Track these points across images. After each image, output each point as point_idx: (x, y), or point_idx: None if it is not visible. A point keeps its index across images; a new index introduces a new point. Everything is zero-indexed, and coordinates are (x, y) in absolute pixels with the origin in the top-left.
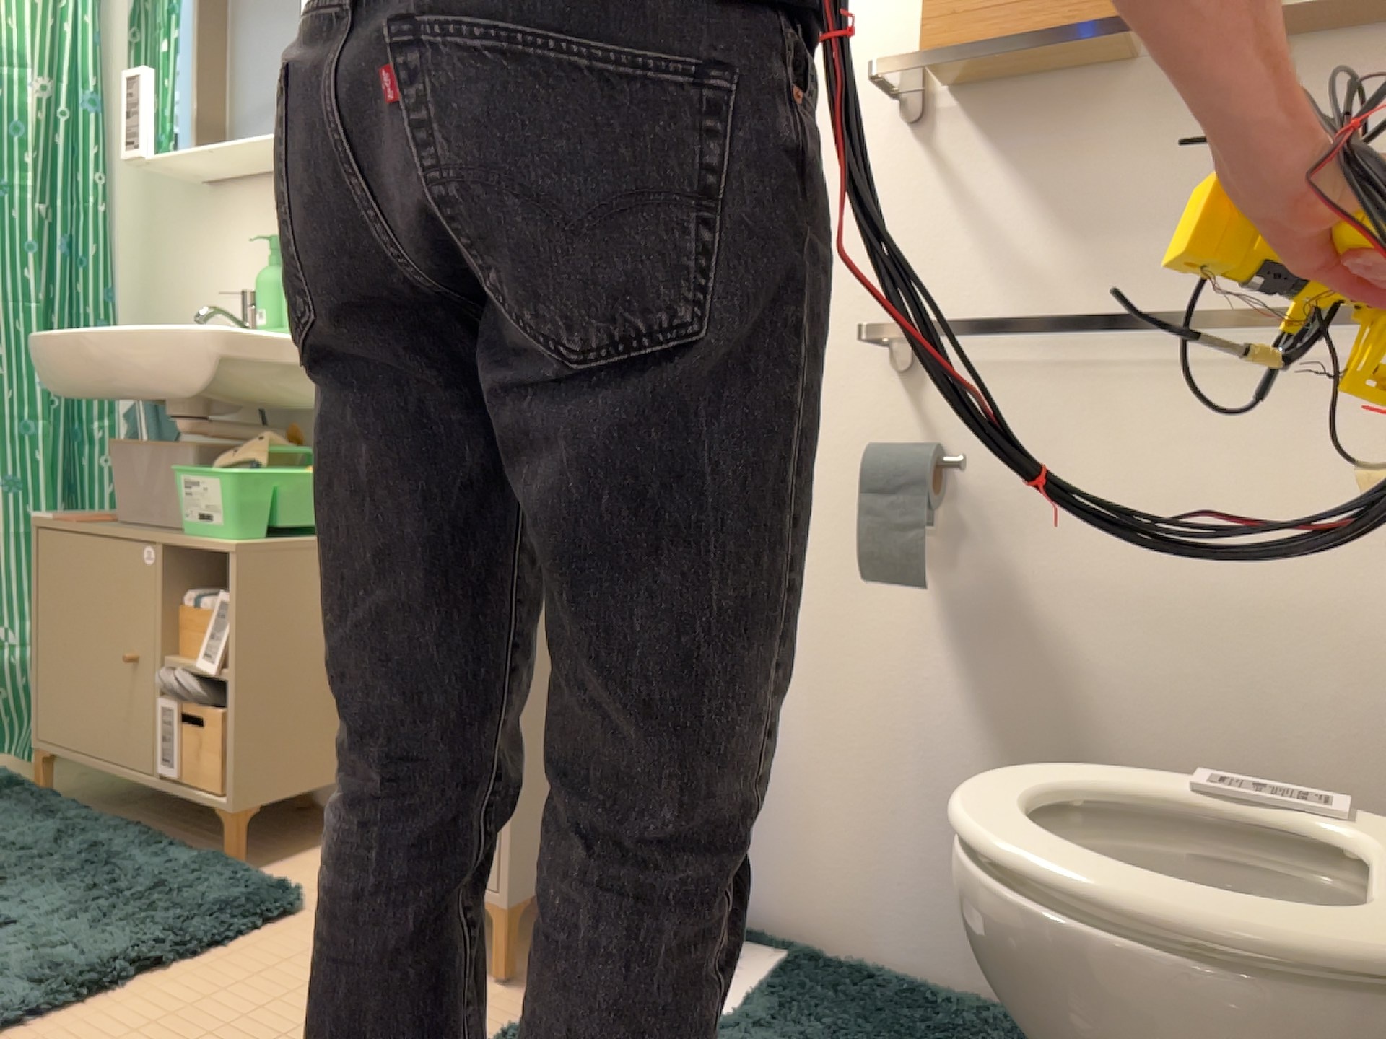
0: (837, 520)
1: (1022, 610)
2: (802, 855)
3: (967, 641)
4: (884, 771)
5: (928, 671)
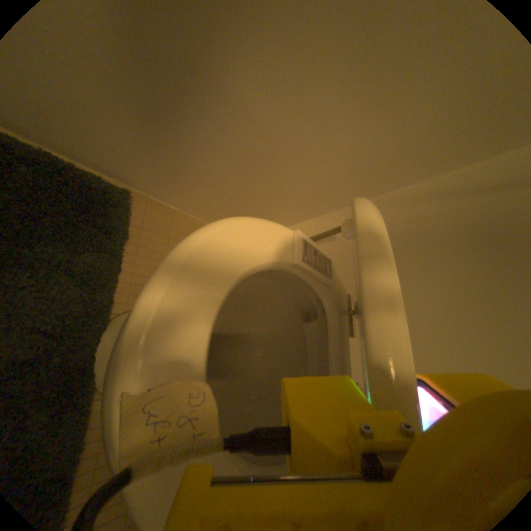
0: None
1: None
2: None
3: None
4: None
5: None
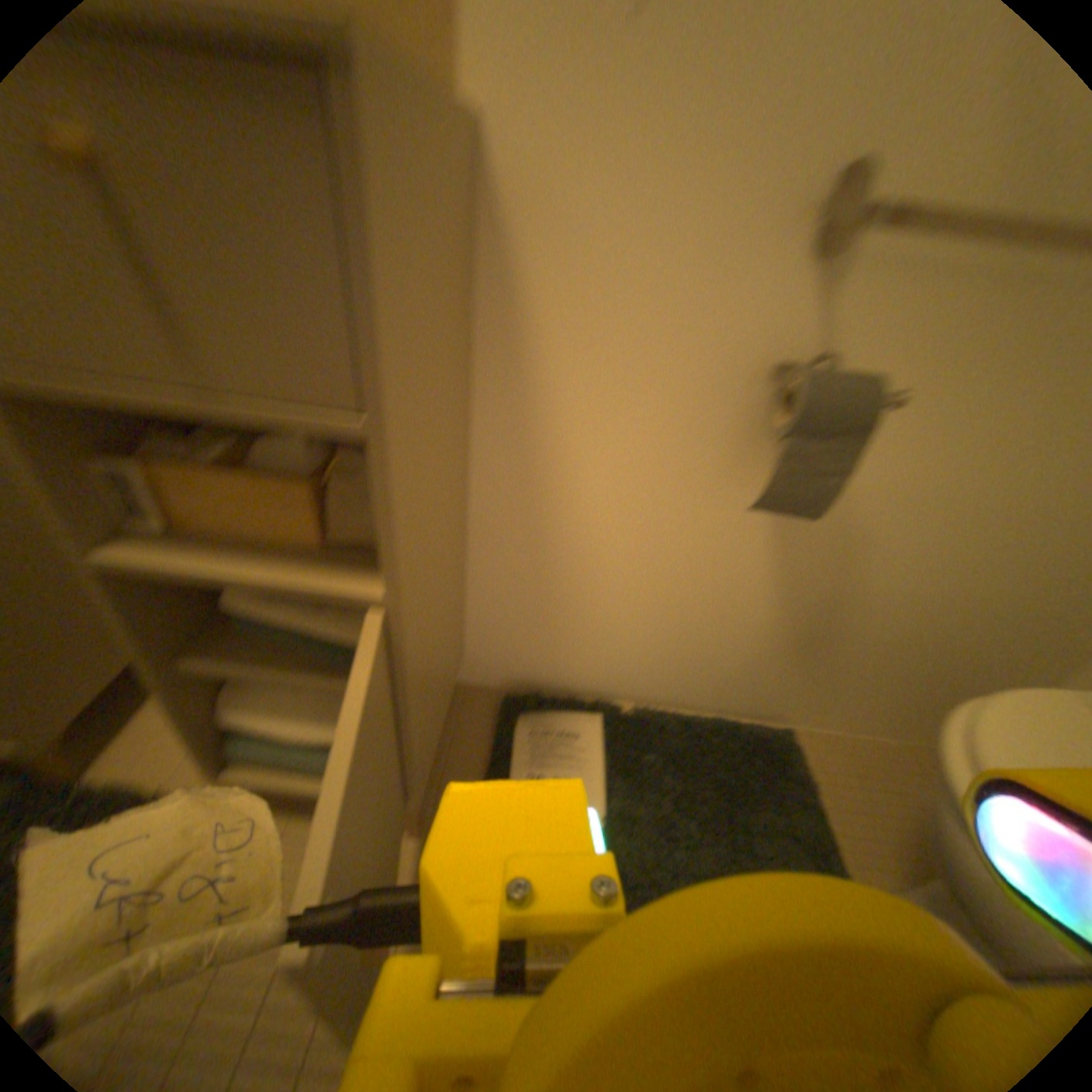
0: (700, 427)
1: (856, 515)
2: (609, 660)
3: (797, 536)
4: (690, 616)
5: (752, 556)
